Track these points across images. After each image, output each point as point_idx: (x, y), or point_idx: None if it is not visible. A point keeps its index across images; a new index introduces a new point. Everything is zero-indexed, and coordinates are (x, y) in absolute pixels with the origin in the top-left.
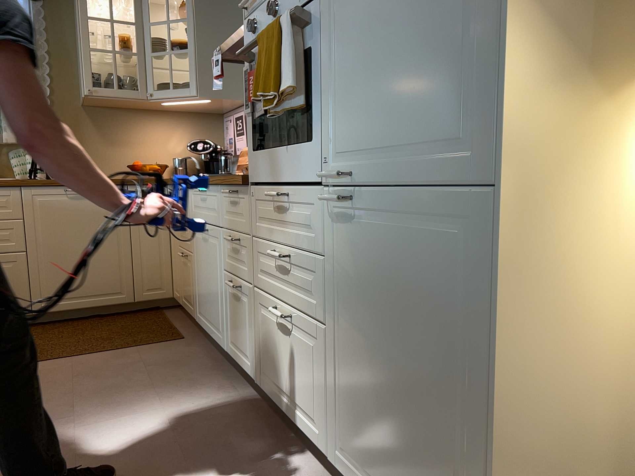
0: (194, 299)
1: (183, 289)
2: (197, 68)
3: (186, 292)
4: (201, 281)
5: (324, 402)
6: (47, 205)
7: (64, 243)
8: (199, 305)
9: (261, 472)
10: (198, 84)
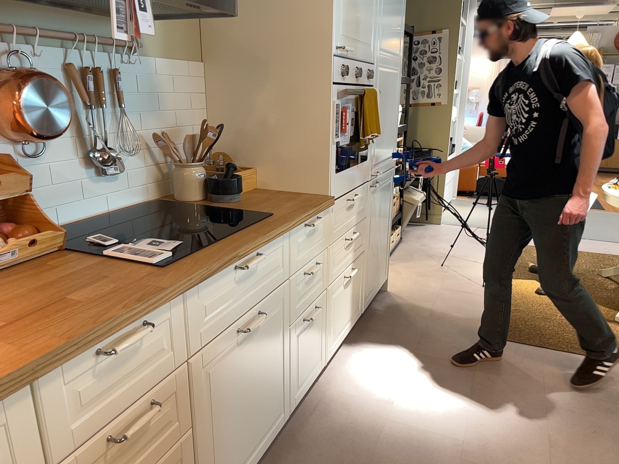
0: None
1: None
2: None
3: None
4: (232, 420)
5: (361, 287)
6: None
7: None
8: None
9: (373, 349)
10: None
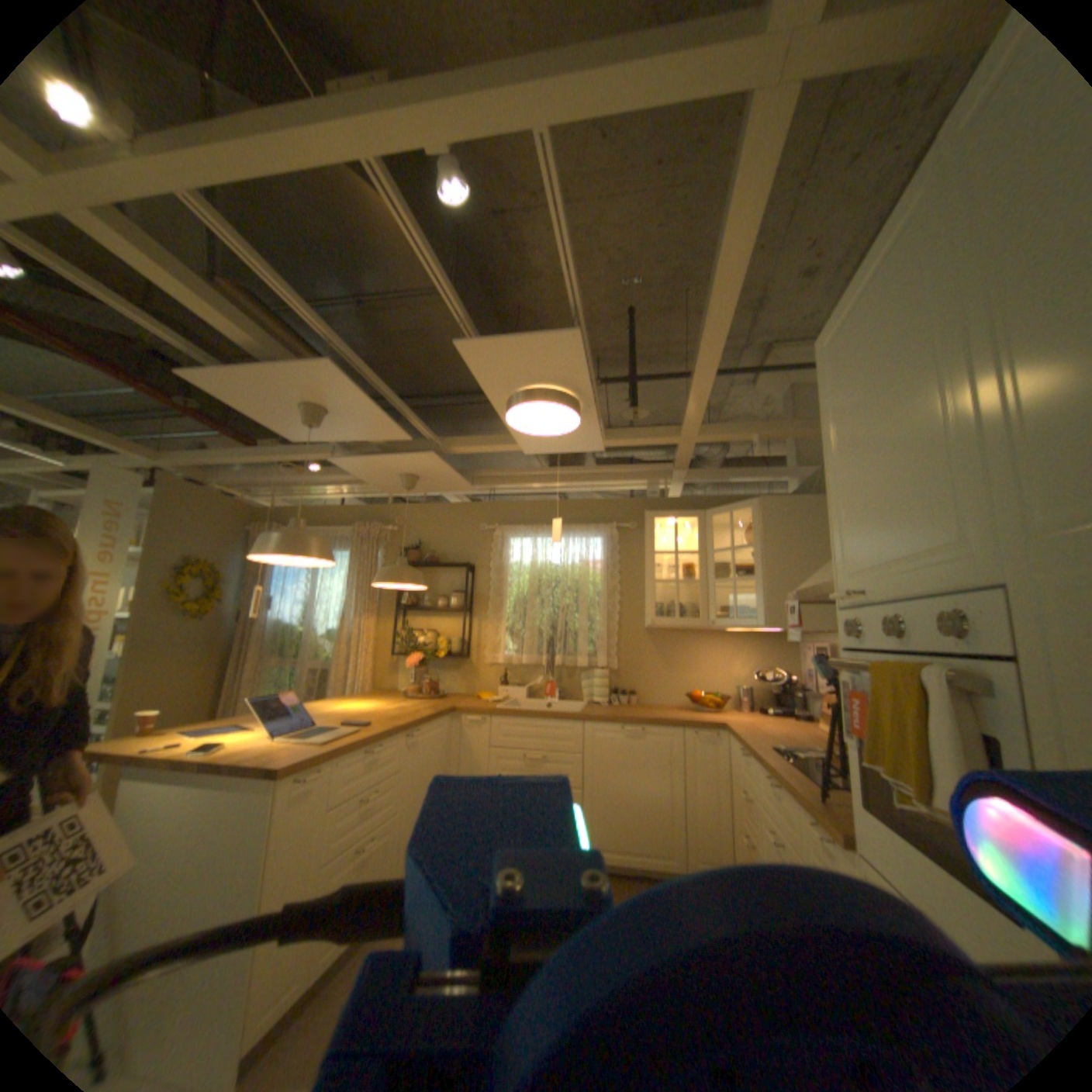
0: None
1: None
2: (765, 597)
3: None
4: None
5: None
6: (604, 743)
7: (617, 787)
8: None
9: None
10: (767, 614)
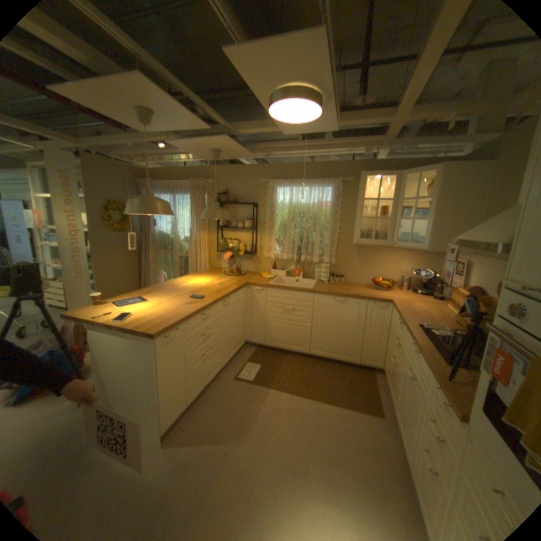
0: (397, 398)
1: (391, 378)
2: (433, 231)
3: (393, 384)
4: (404, 400)
5: None
6: (324, 304)
7: (329, 325)
8: (400, 410)
9: None
10: (431, 242)
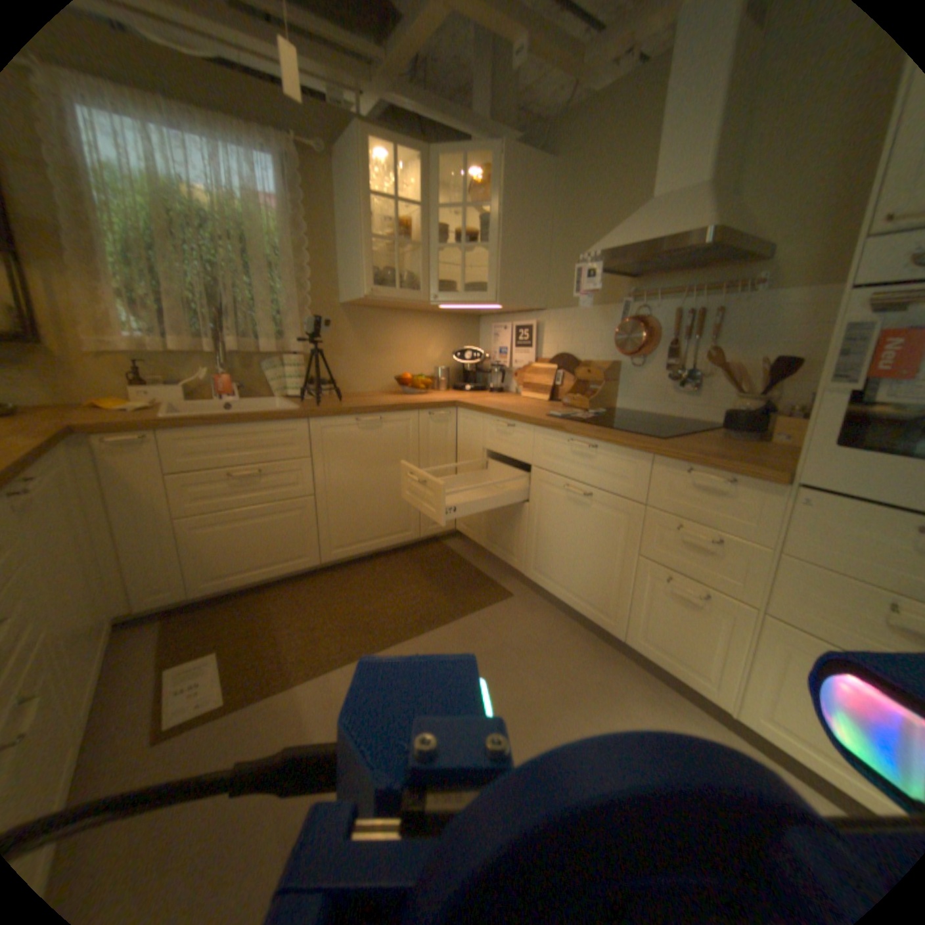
0: (521, 551)
1: (488, 530)
2: (497, 267)
3: (496, 536)
4: (553, 541)
5: None
6: (335, 439)
7: (352, 482)
8: (540, 563)
9: None
10: (495, 287)
